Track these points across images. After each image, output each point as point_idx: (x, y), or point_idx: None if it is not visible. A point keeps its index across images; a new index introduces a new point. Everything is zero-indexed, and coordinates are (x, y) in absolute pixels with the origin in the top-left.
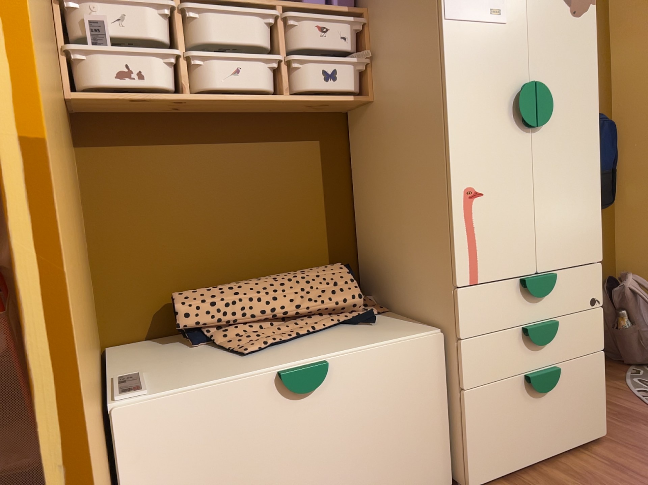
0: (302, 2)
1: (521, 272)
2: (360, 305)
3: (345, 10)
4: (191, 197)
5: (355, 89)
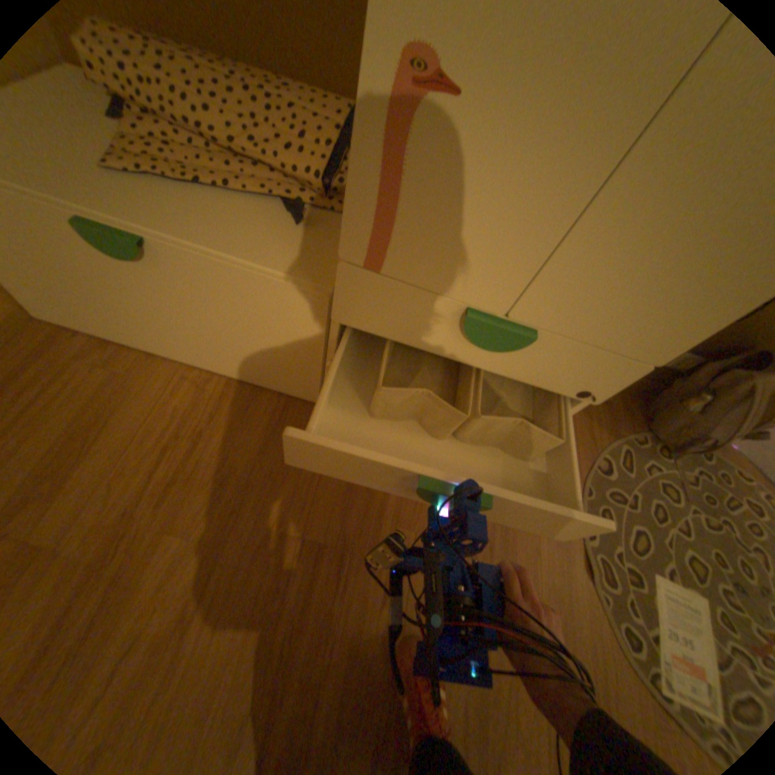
0: None
1: (470, 296)
2: (321, 187)
3: None
4: None
5: None
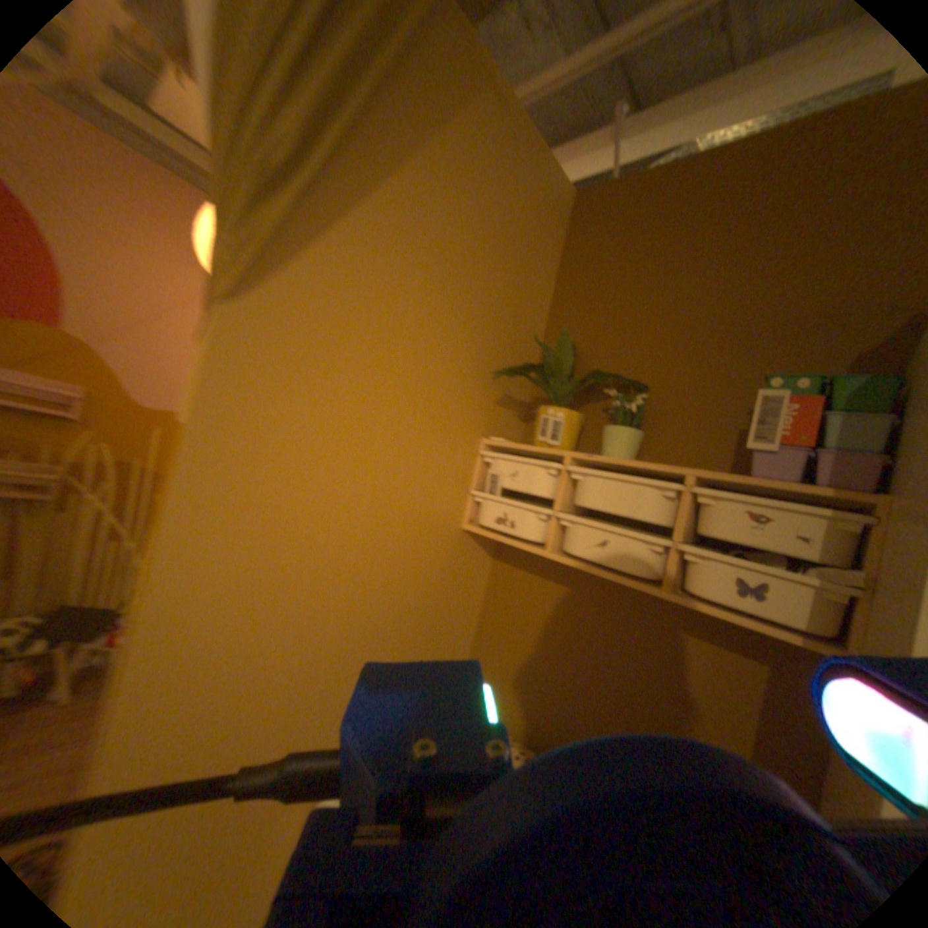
0: (734, 475)
1: None
2: None
3: (822, 496)
4: (563, 647)
5: (822, 629)
